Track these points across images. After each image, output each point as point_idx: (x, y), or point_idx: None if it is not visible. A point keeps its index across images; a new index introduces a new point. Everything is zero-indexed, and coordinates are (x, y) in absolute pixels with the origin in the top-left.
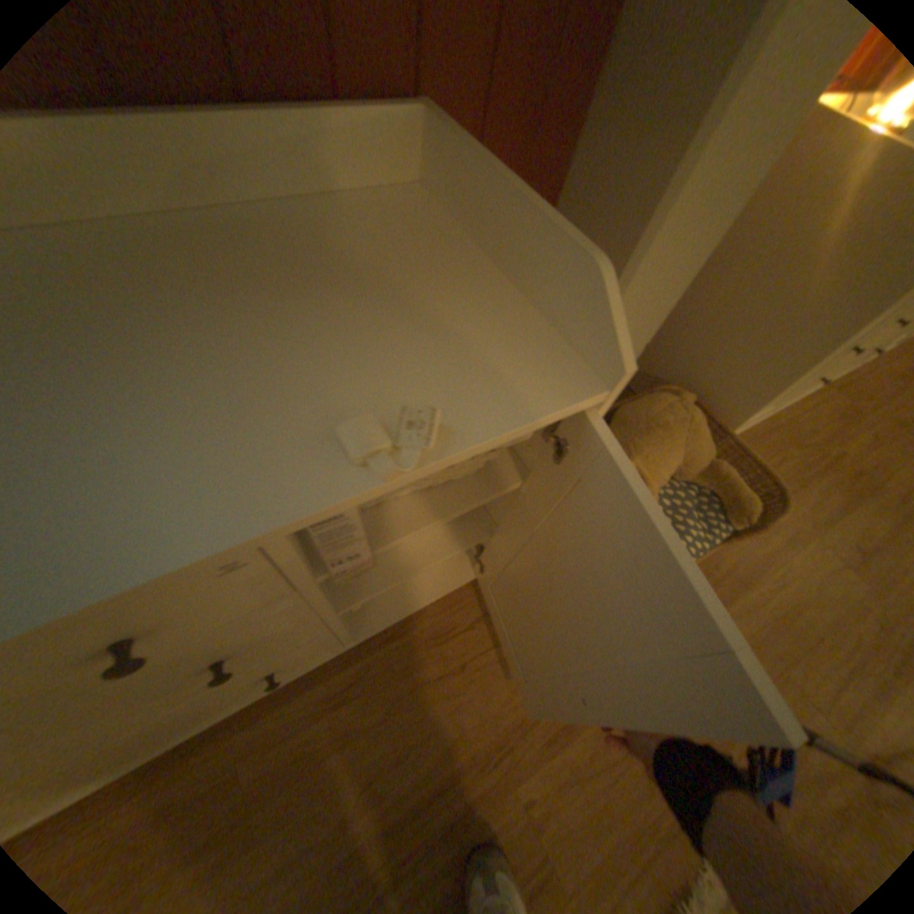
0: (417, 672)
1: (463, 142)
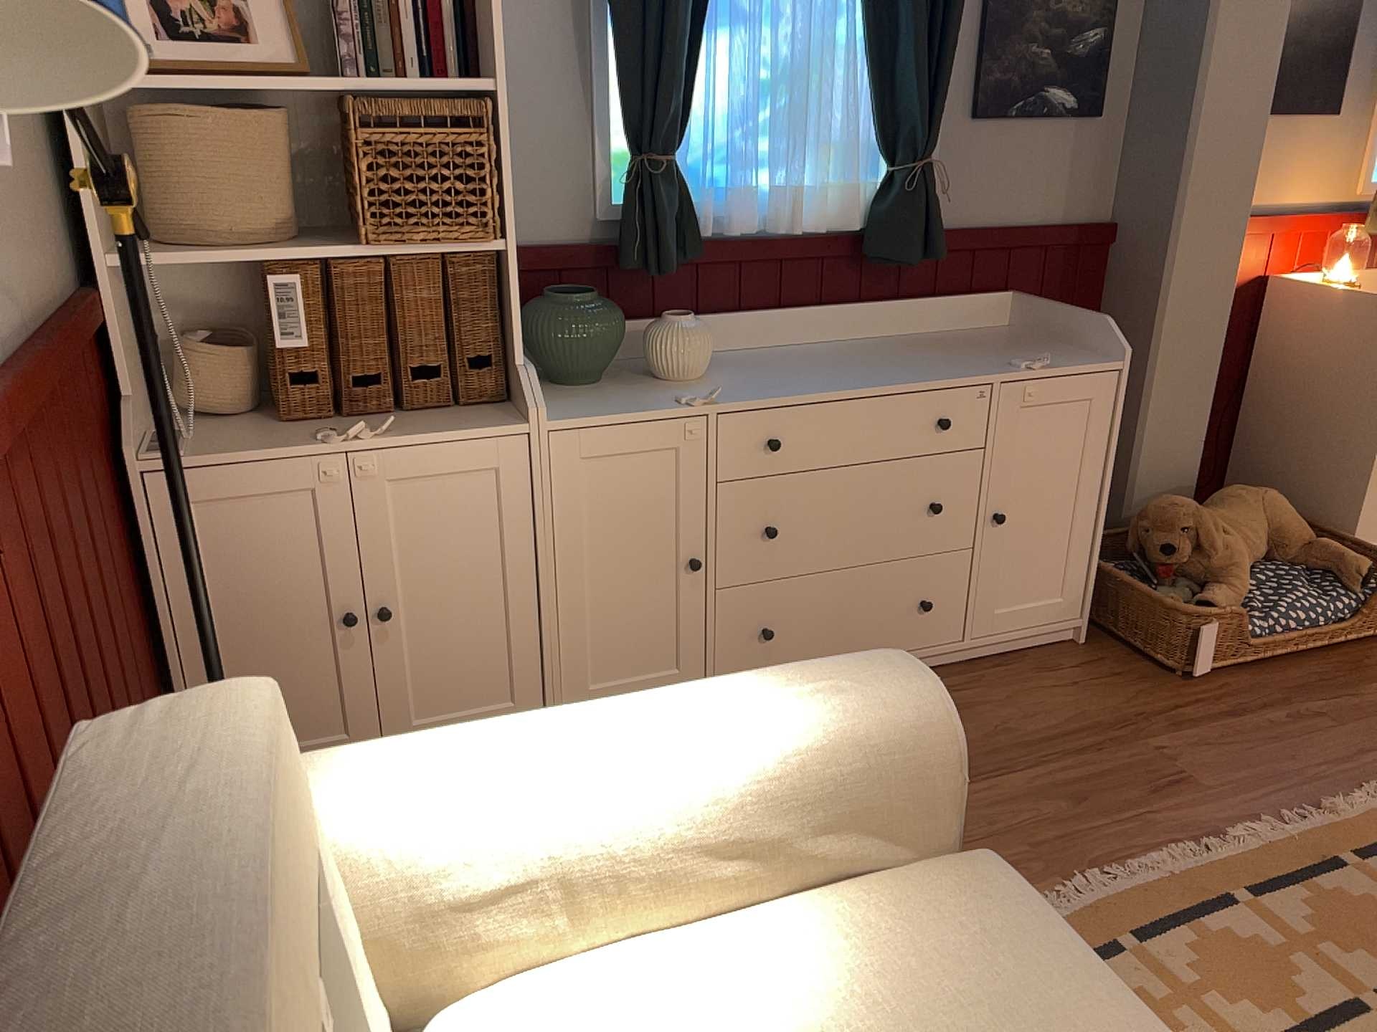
0: (1033, 683)
1: (1036, 302)
